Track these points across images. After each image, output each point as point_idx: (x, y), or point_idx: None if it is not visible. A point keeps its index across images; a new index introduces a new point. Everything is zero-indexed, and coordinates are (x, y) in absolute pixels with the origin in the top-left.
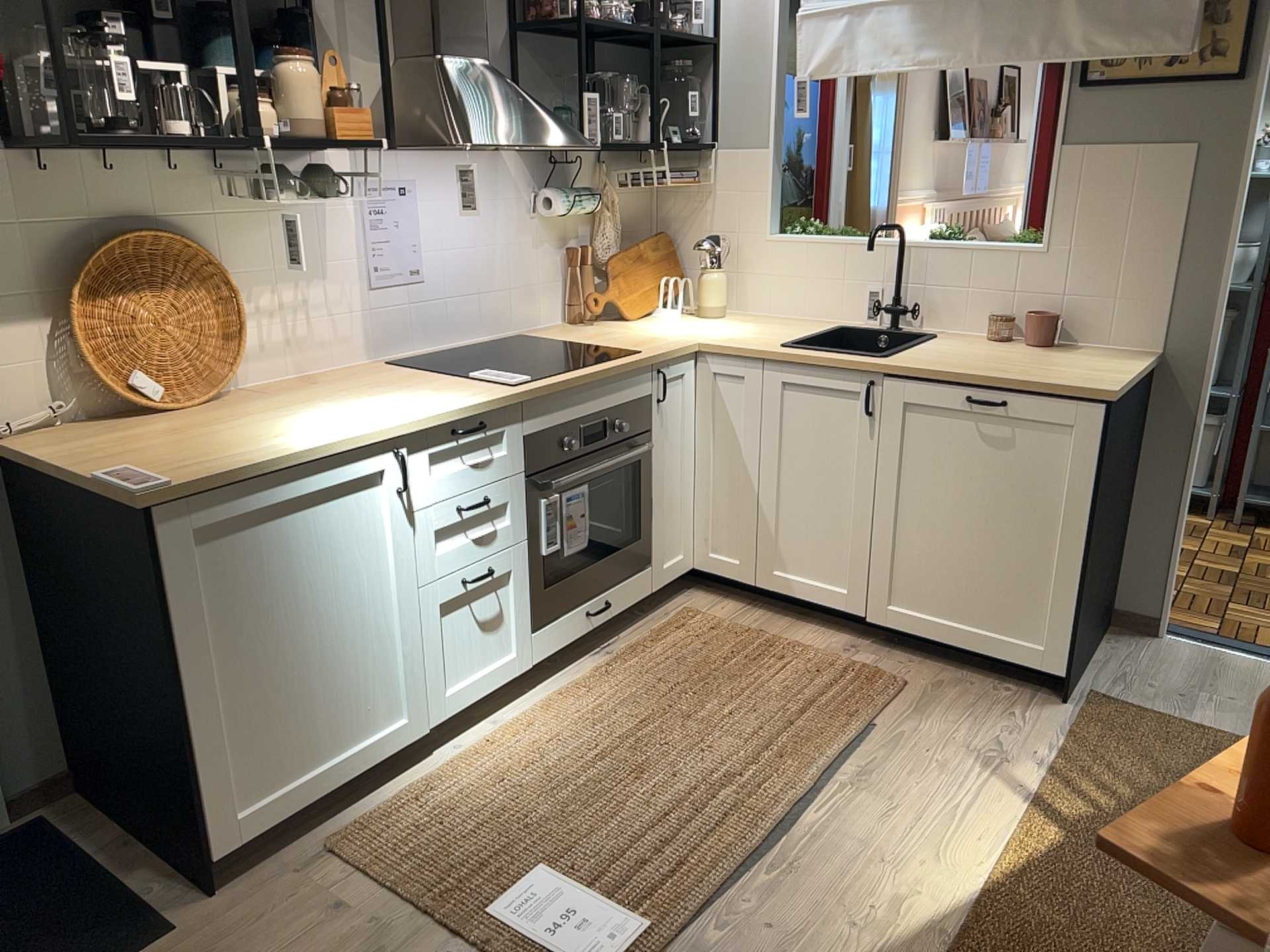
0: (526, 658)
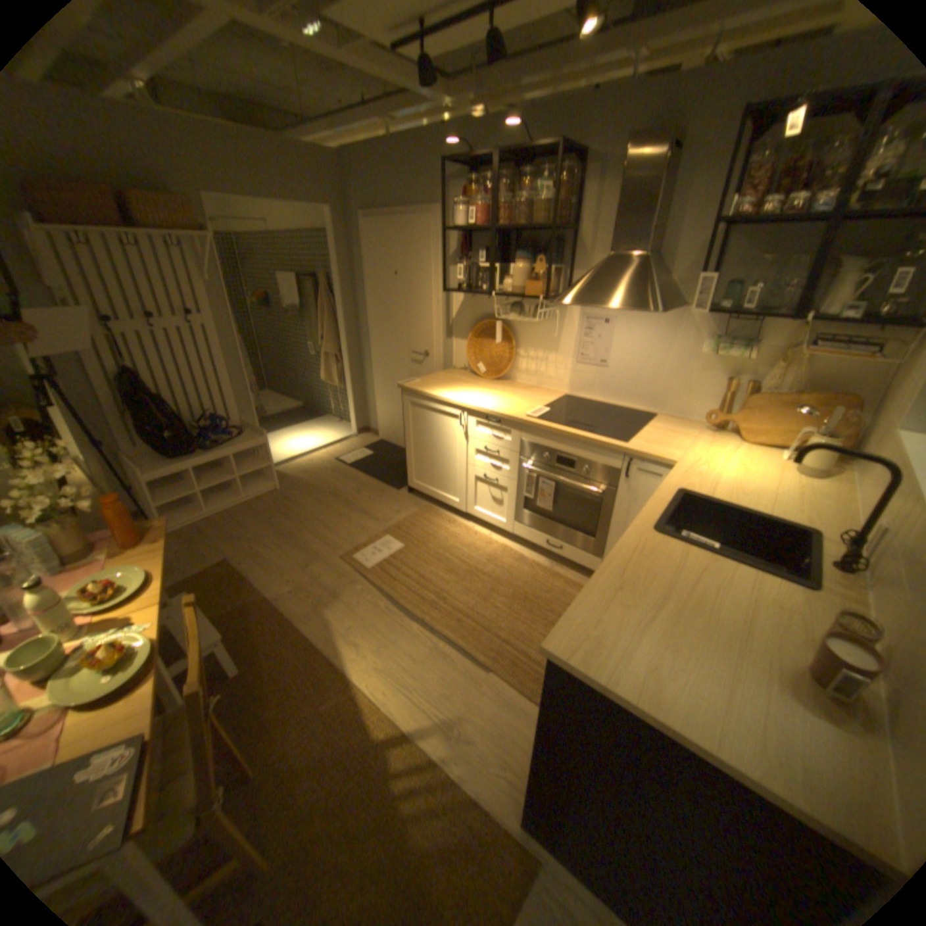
0: (508, 526)
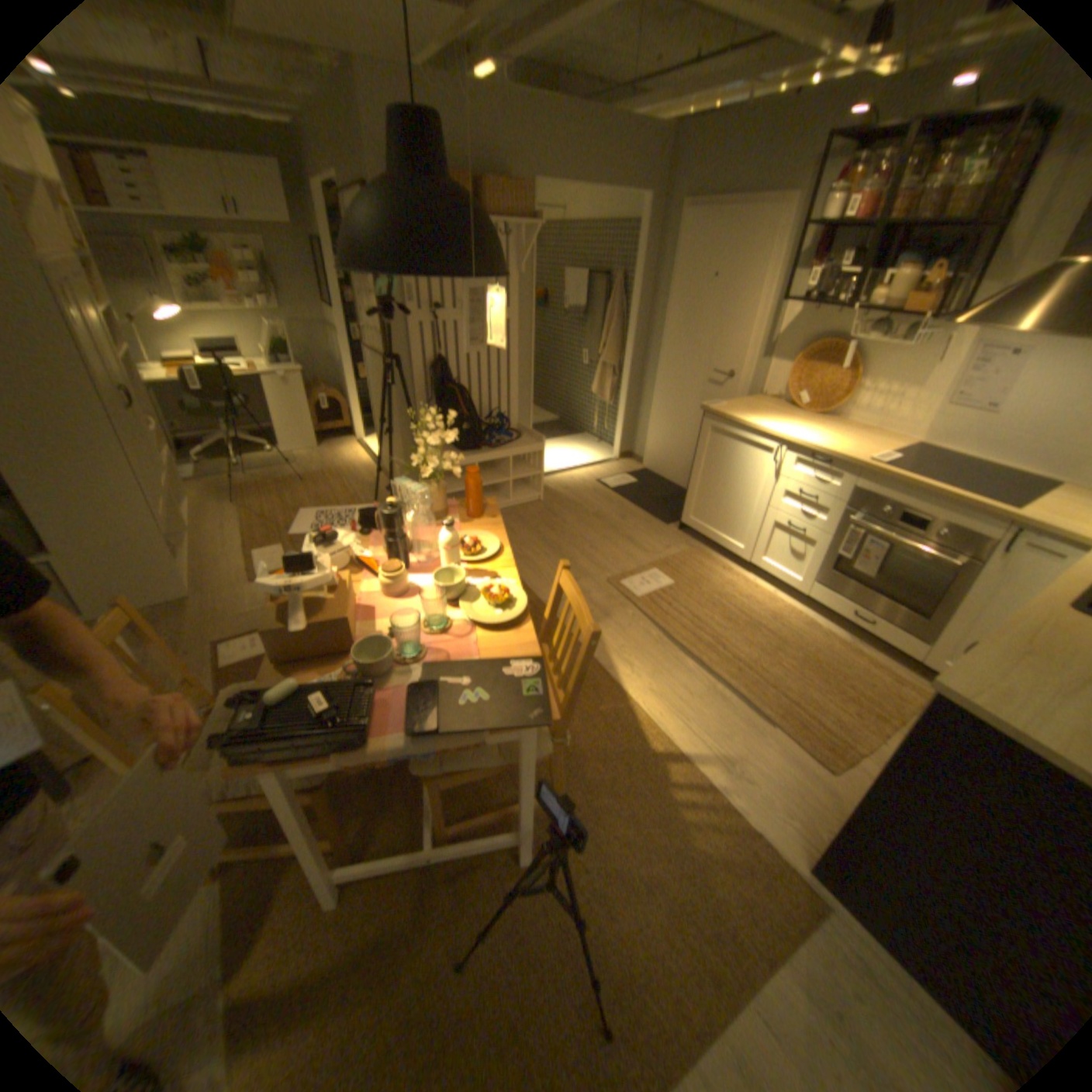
0: (804, 586)
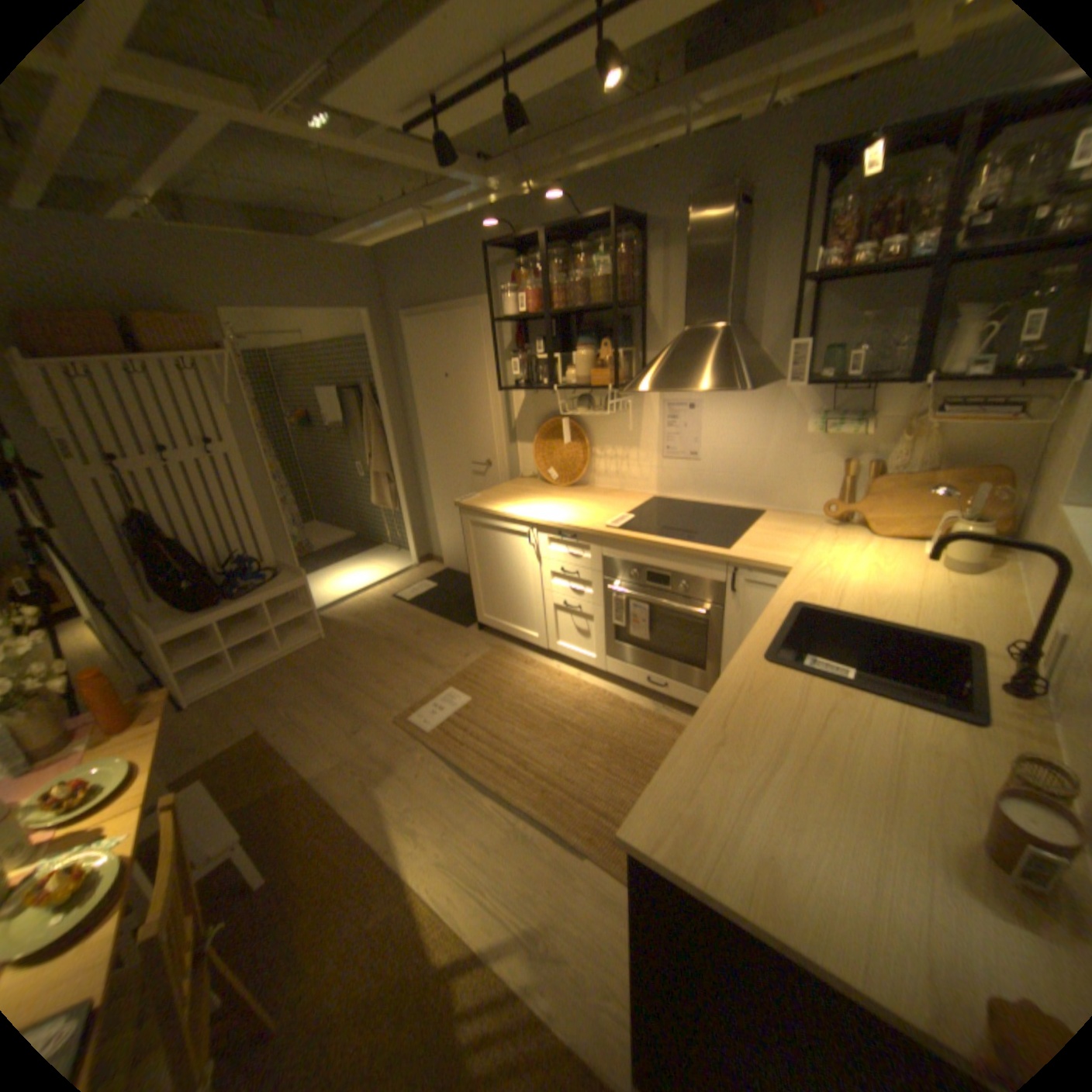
0: (600, 662)
